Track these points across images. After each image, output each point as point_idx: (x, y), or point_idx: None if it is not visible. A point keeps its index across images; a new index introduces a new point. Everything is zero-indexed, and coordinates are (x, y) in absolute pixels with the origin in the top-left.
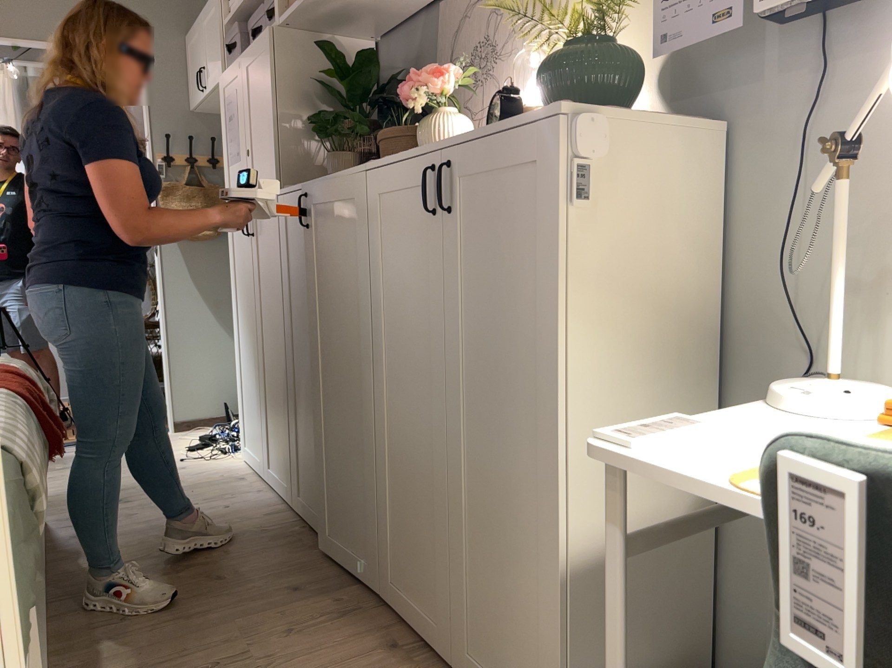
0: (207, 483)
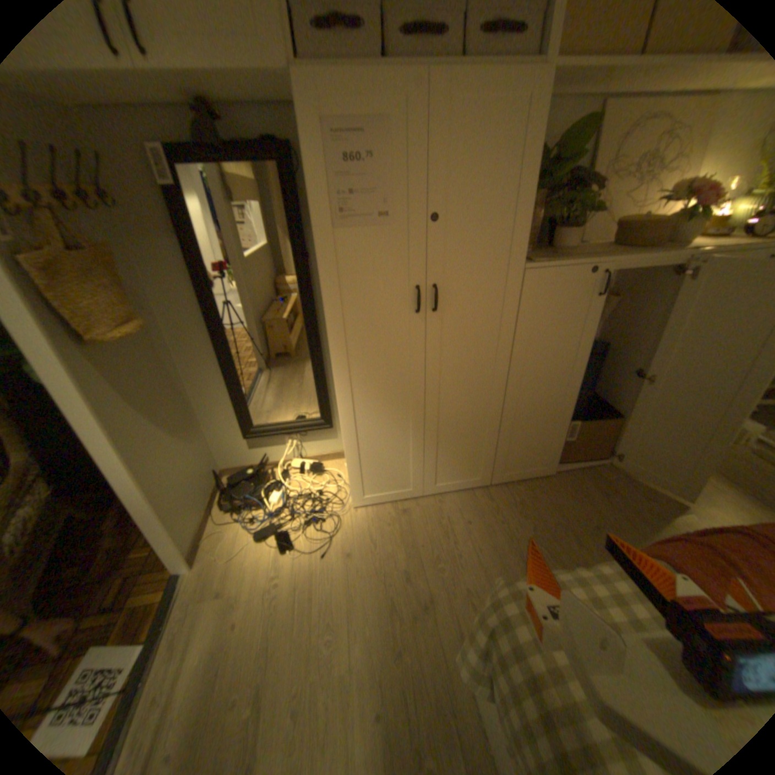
0: (401, 535)
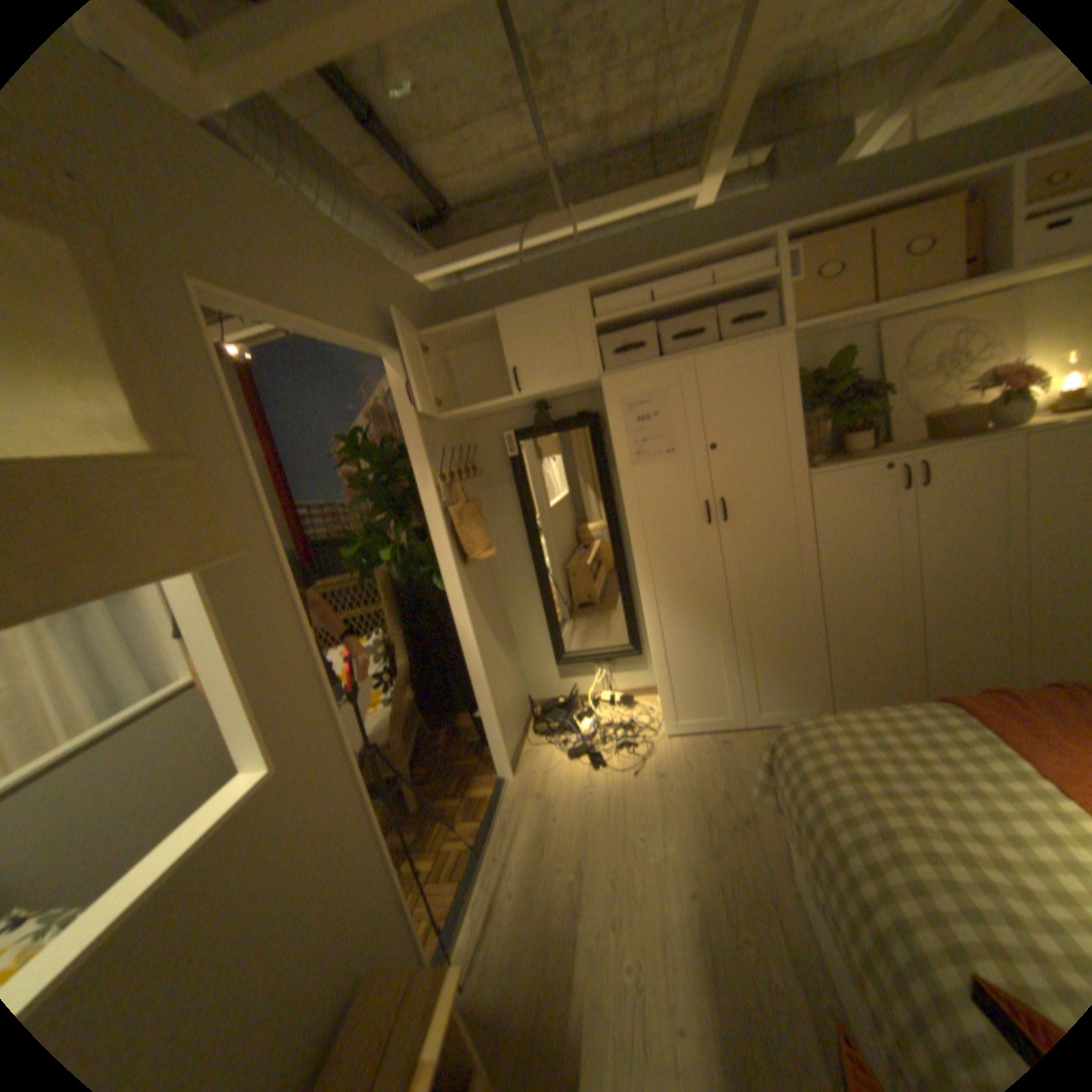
0: (721, 763)
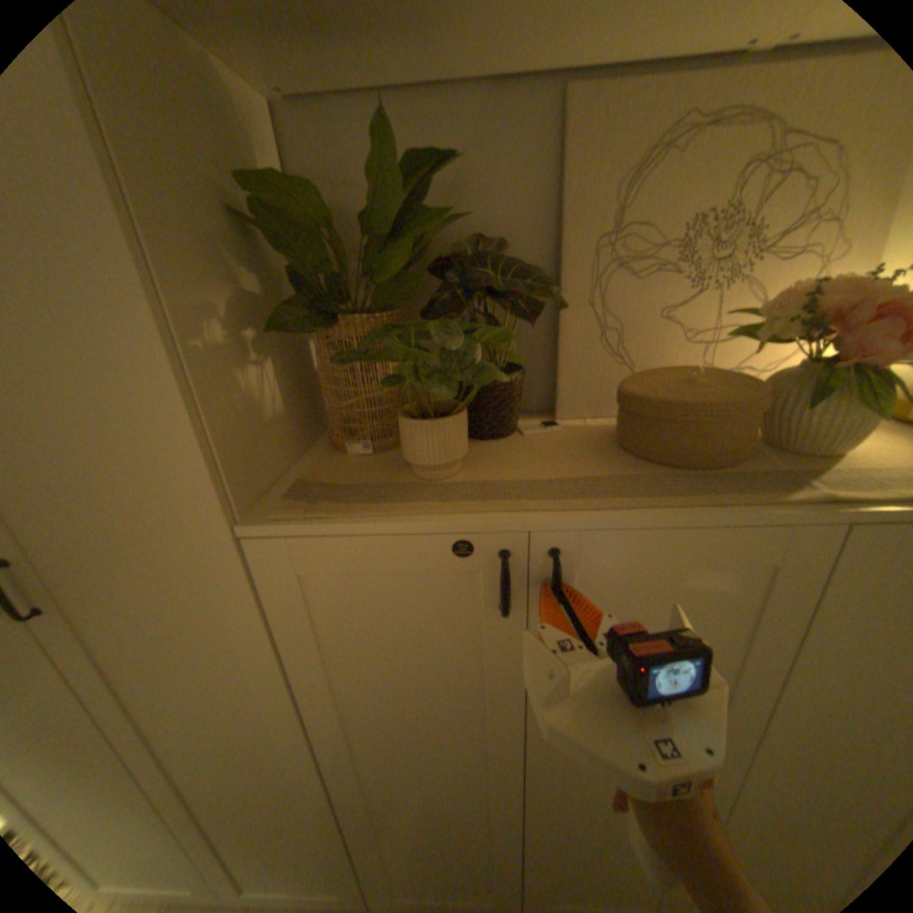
0: None
